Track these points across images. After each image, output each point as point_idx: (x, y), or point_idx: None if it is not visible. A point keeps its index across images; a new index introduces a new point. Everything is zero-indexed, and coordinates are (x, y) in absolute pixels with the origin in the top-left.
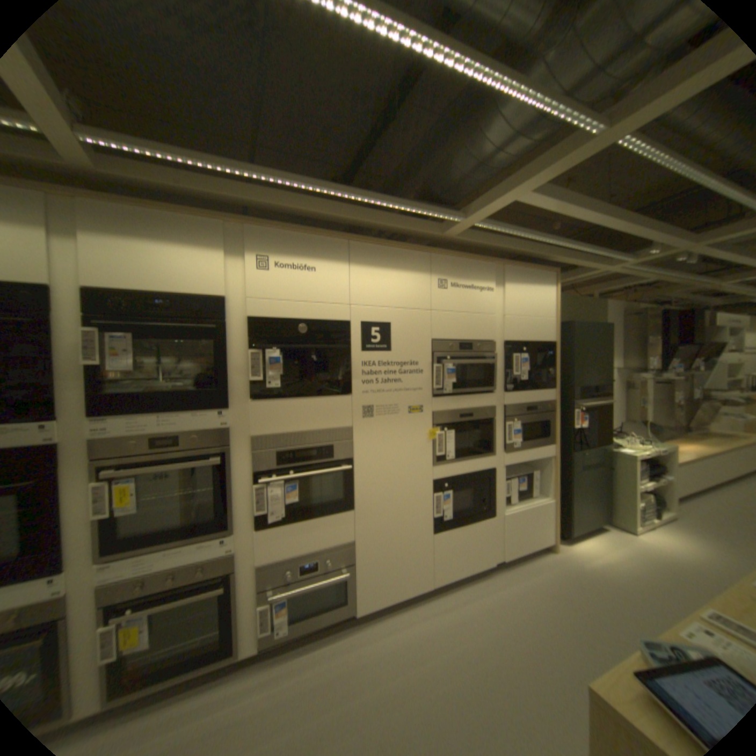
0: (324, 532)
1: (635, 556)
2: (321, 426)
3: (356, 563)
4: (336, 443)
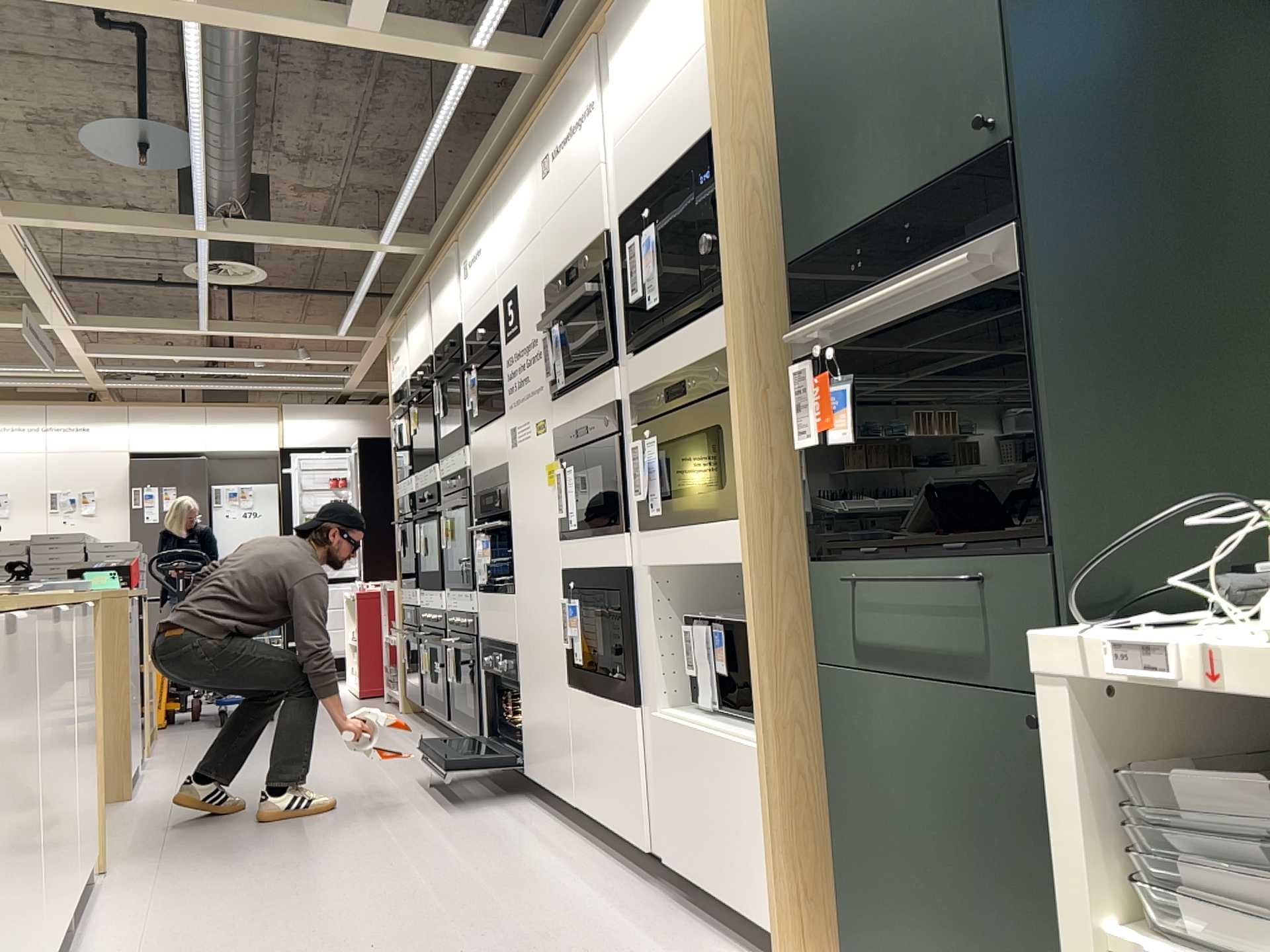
0: (502, 617)
1: None
2: (493, 462)
3: (520, 682)
4: (499, 487)
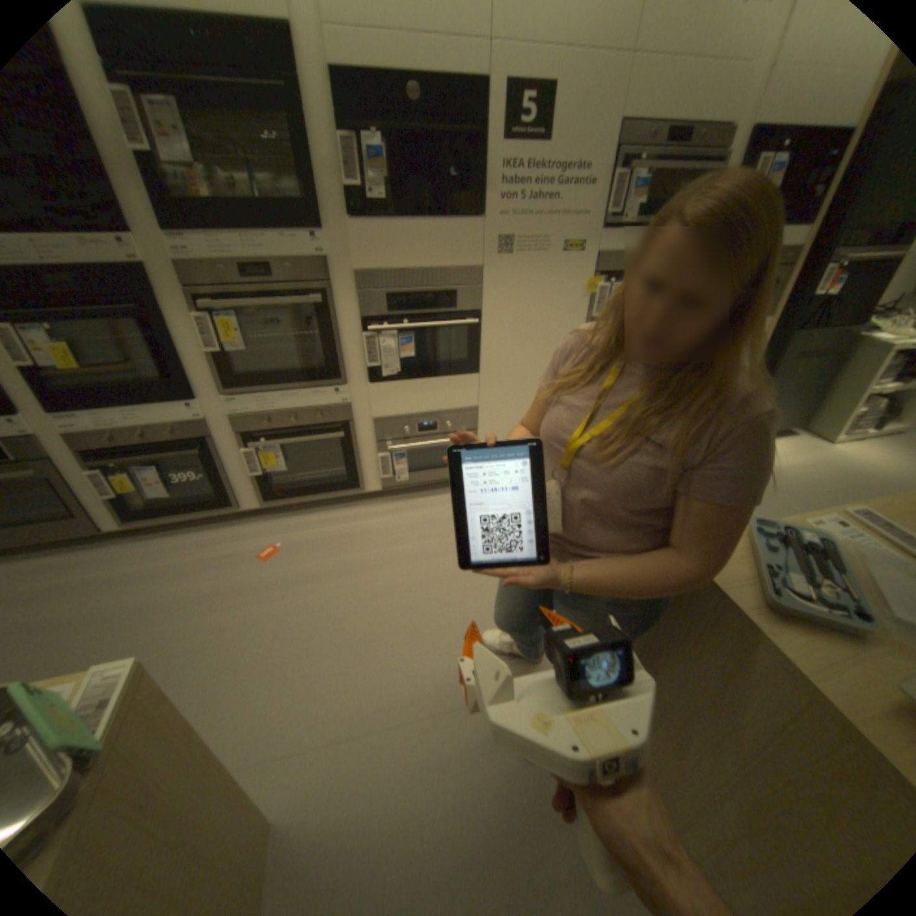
0: (444, 393)
1: (817, 463)
2: (441, 263)
3: (477, 428)
4: (459, 289)
